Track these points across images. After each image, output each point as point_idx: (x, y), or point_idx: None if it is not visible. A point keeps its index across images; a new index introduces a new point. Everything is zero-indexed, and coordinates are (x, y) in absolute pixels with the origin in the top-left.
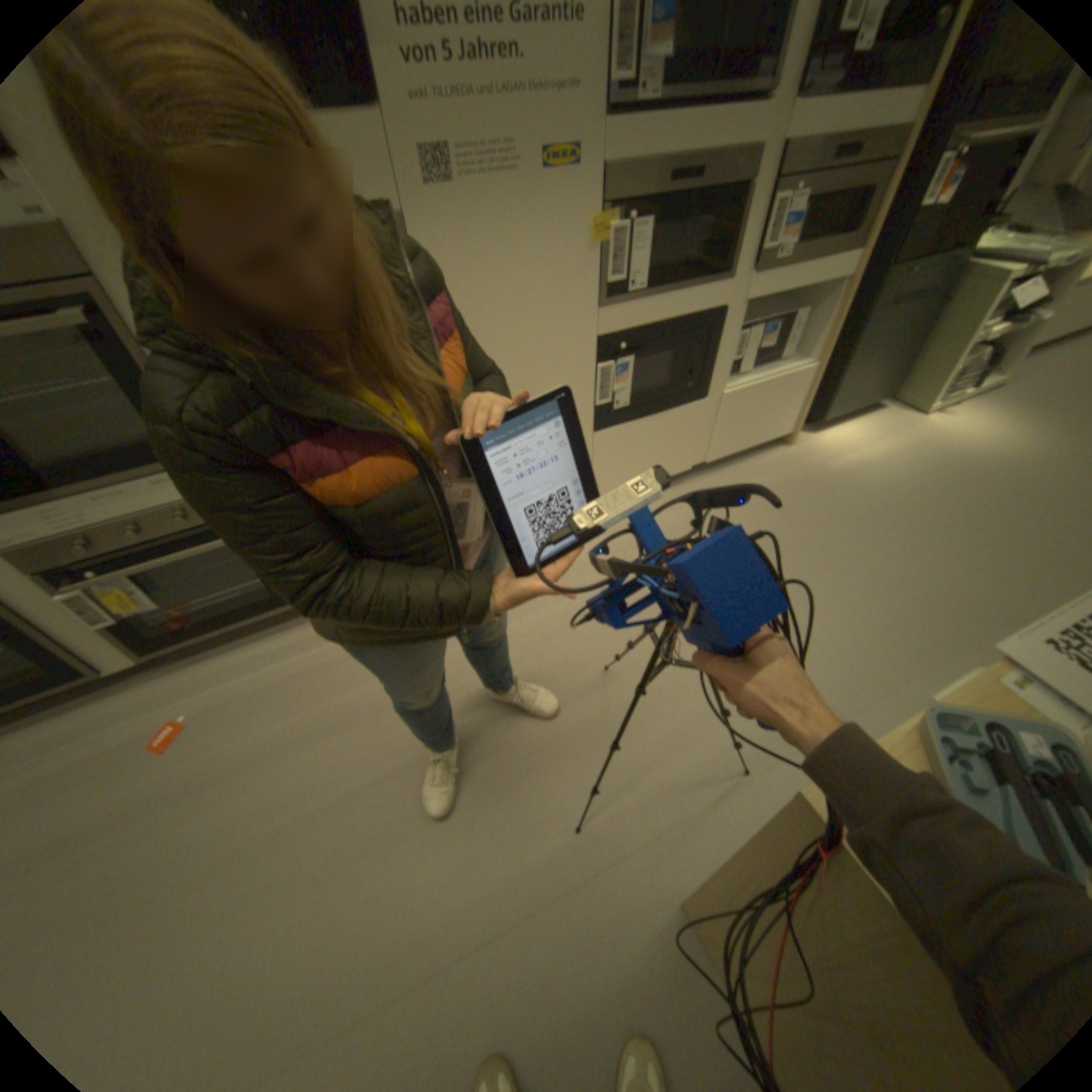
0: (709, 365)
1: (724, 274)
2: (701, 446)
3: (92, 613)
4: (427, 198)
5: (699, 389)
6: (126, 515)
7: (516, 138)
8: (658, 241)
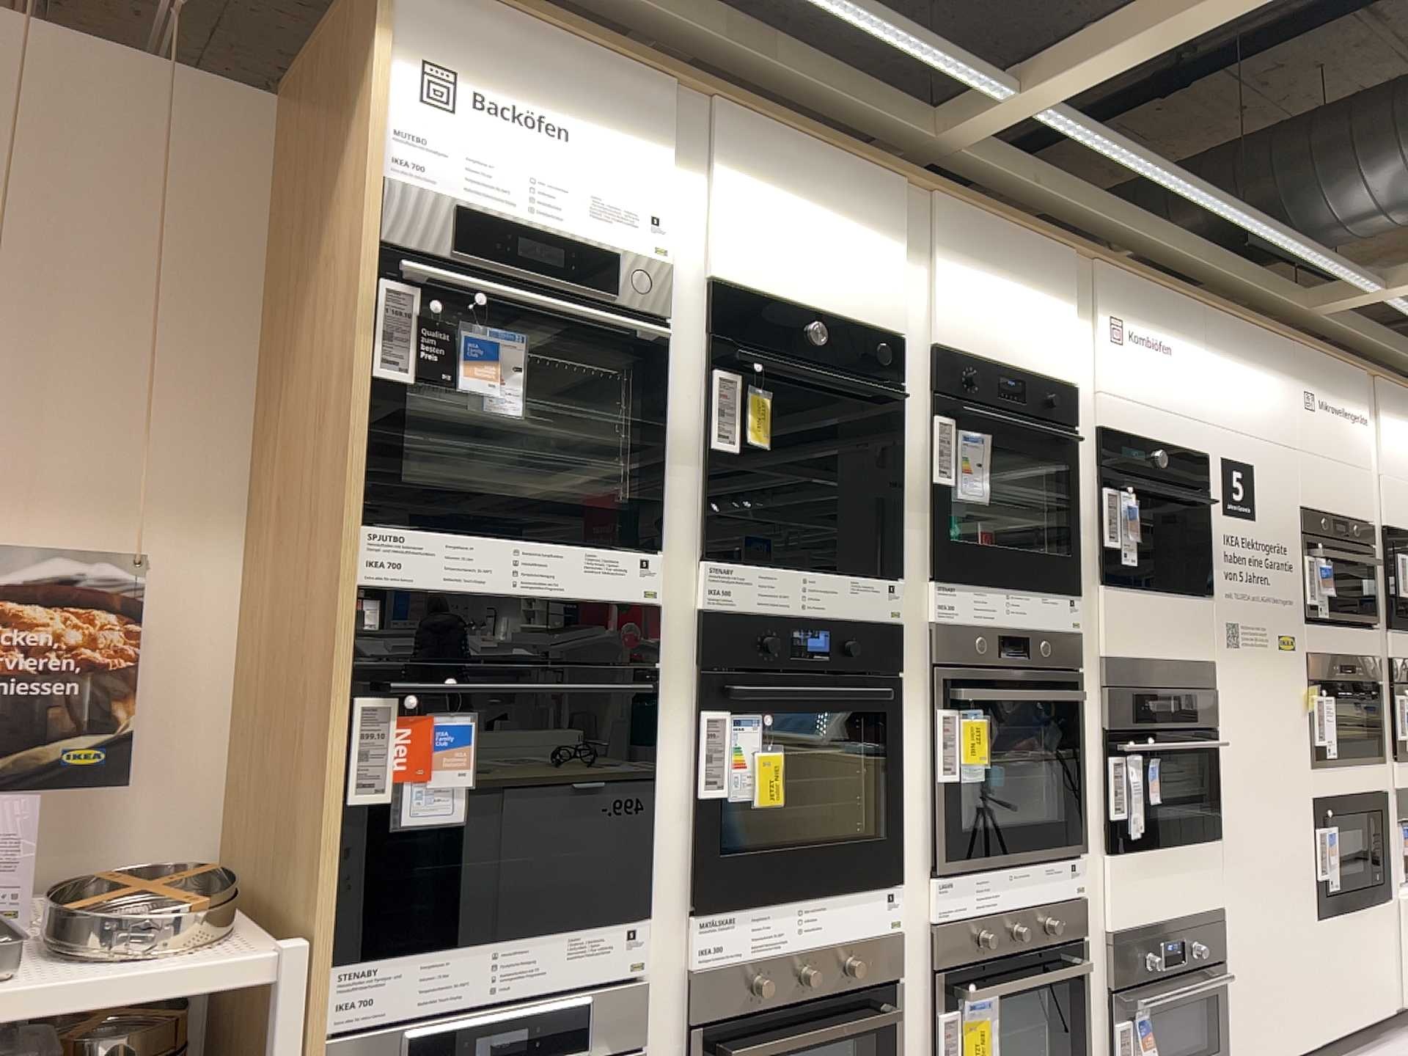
0: (1385, 853)
1: (1377, 754)
2: (1396, 975)
3: (953, 1054)
4: (1226, 654)
5: (1383, 882)
6: (1020, 905)
7: (1265, 626)
8: (1334, 715)
